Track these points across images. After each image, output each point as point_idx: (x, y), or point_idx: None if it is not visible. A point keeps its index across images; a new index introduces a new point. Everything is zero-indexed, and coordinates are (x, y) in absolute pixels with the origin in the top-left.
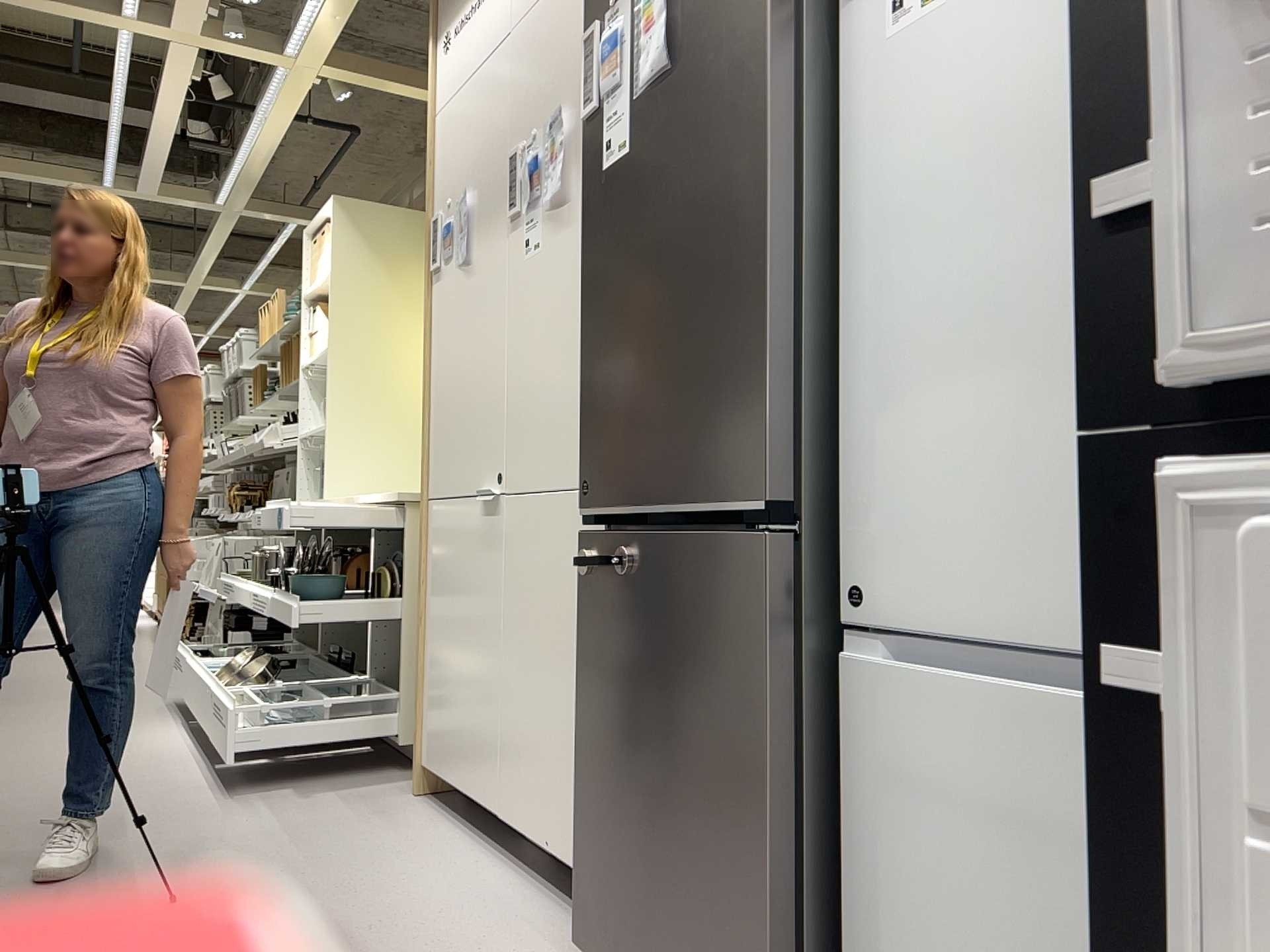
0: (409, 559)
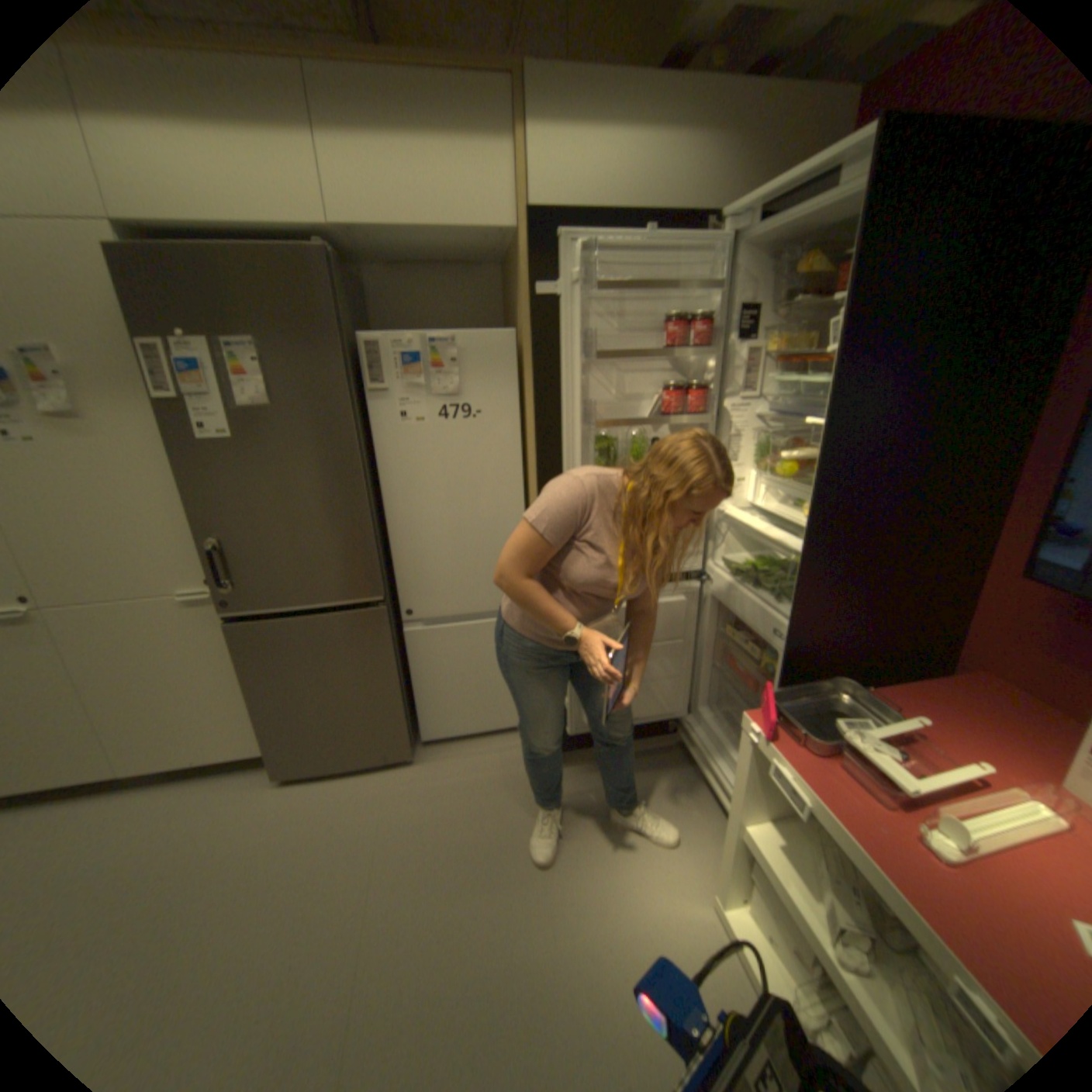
0: None
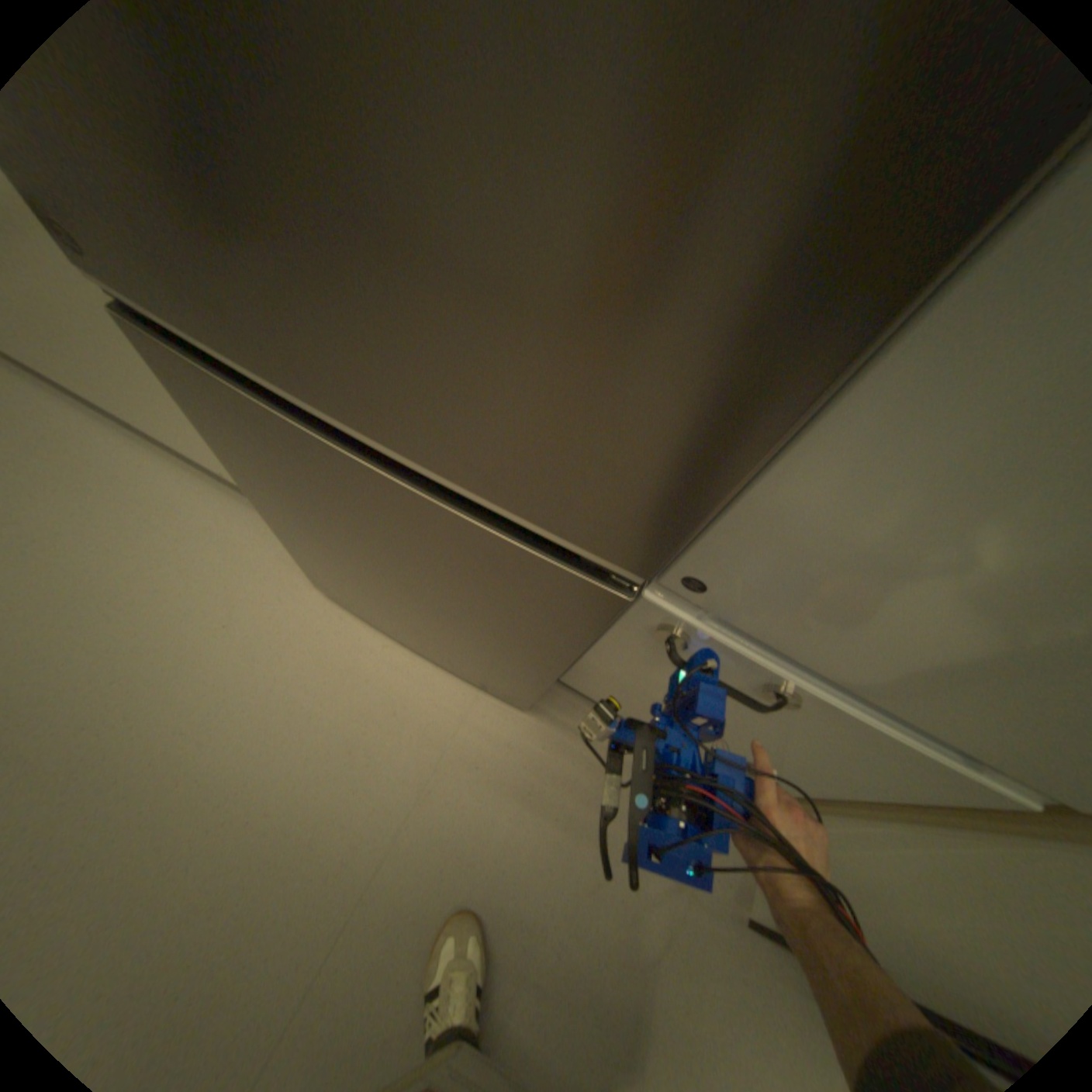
0: None
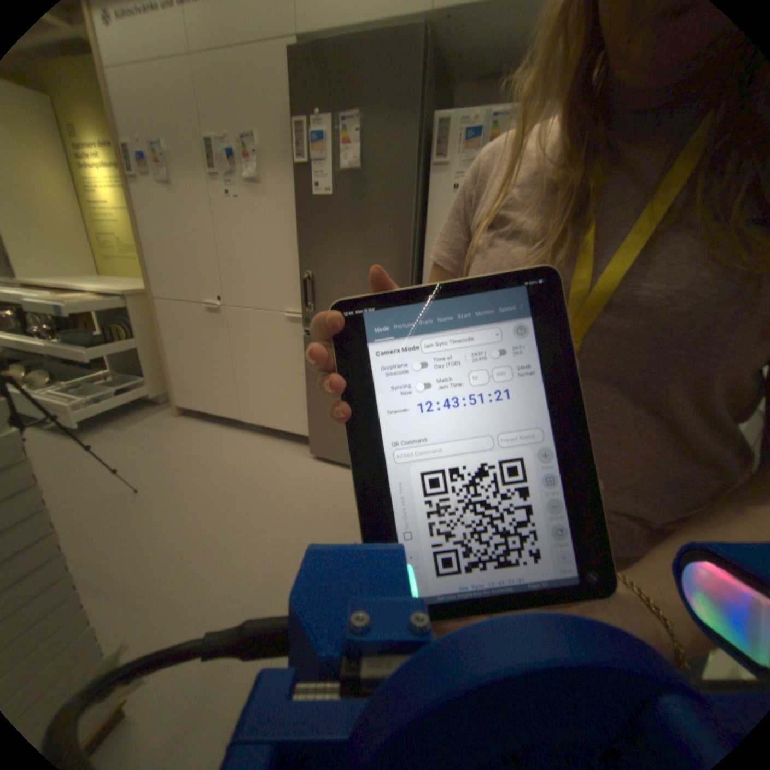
0: (133, 321)
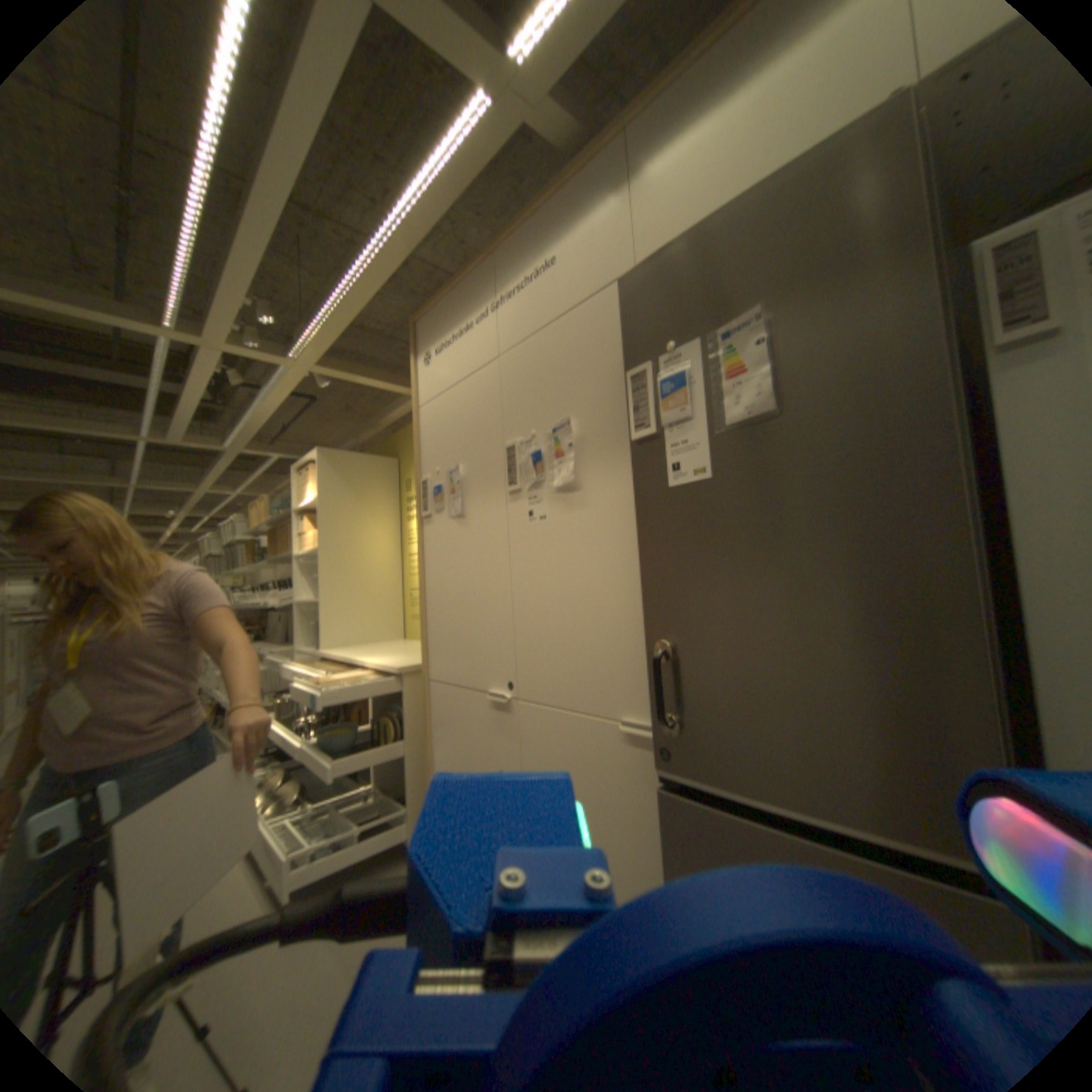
0: (407, 714)
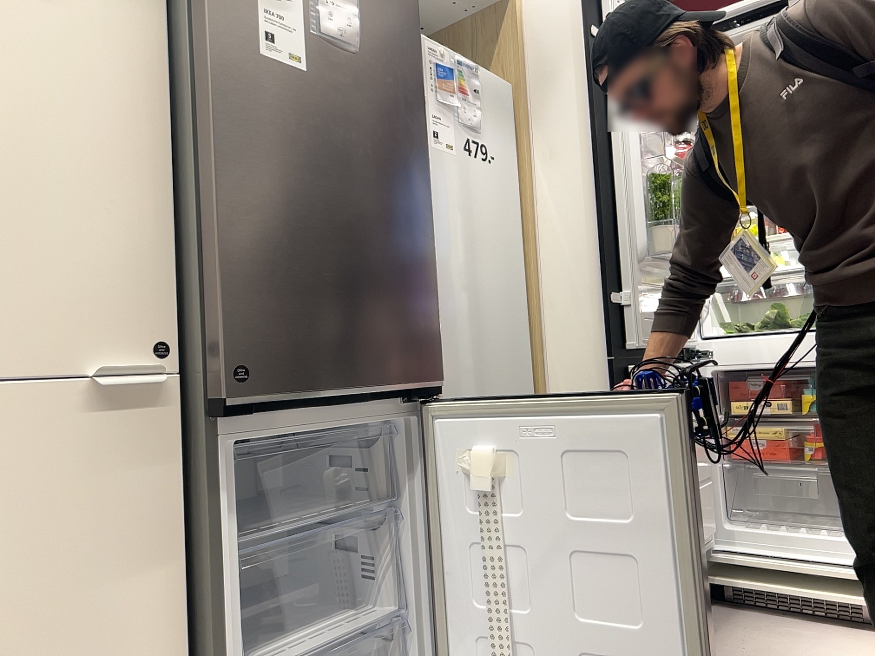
0: None
